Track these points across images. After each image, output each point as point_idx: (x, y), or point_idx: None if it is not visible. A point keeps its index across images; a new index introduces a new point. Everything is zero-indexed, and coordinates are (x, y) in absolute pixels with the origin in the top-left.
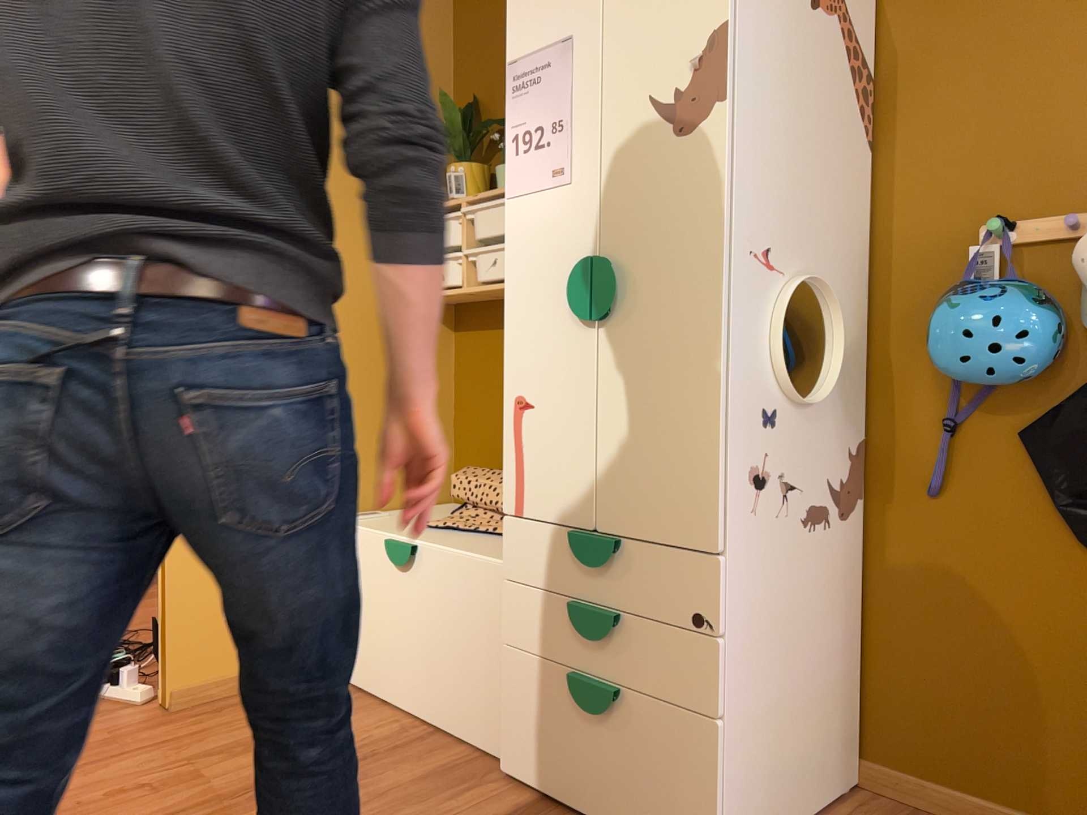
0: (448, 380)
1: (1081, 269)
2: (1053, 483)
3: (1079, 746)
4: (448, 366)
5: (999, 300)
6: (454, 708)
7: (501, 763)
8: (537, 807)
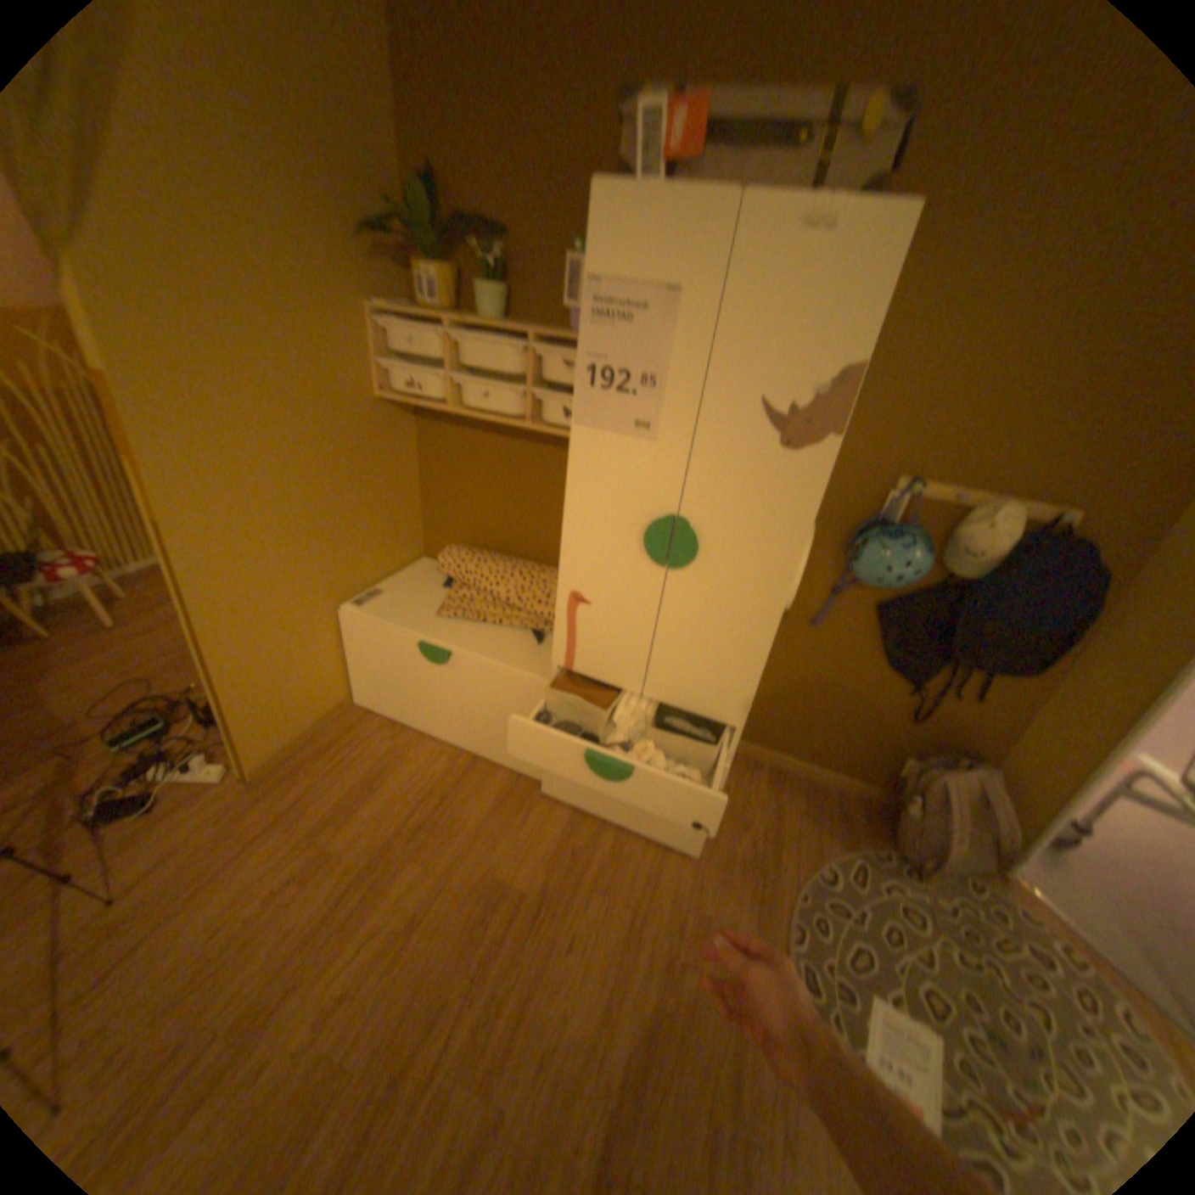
0: (414, 464)
1: (965, 542)
2: (887, 638)
3: (848, 744)
4: (414, 452)
5: (911, 550)
6: (492, 749)
7: (541, 790)
8: (575, 818)
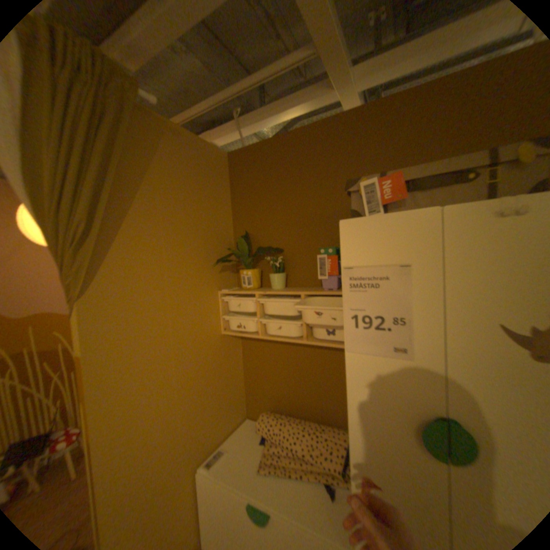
0: (241, 362)
1: None
2: None
3: None
4: (240, 356)
5: None
6: None
7: None
8: None
